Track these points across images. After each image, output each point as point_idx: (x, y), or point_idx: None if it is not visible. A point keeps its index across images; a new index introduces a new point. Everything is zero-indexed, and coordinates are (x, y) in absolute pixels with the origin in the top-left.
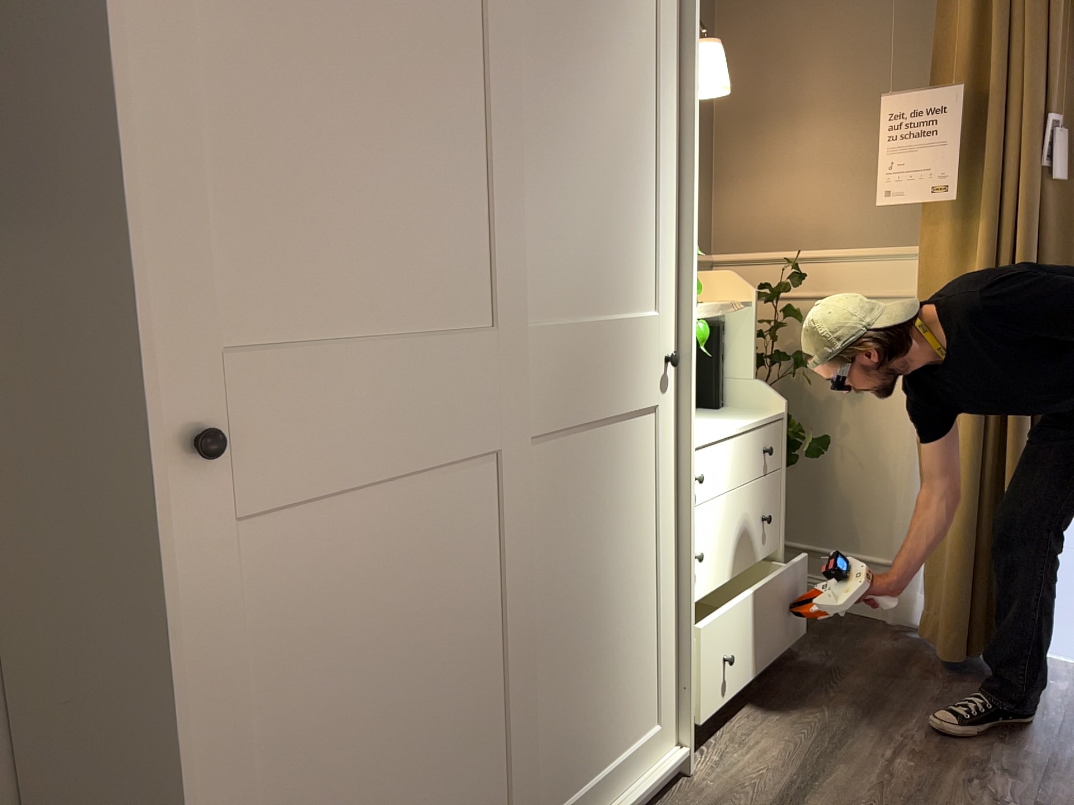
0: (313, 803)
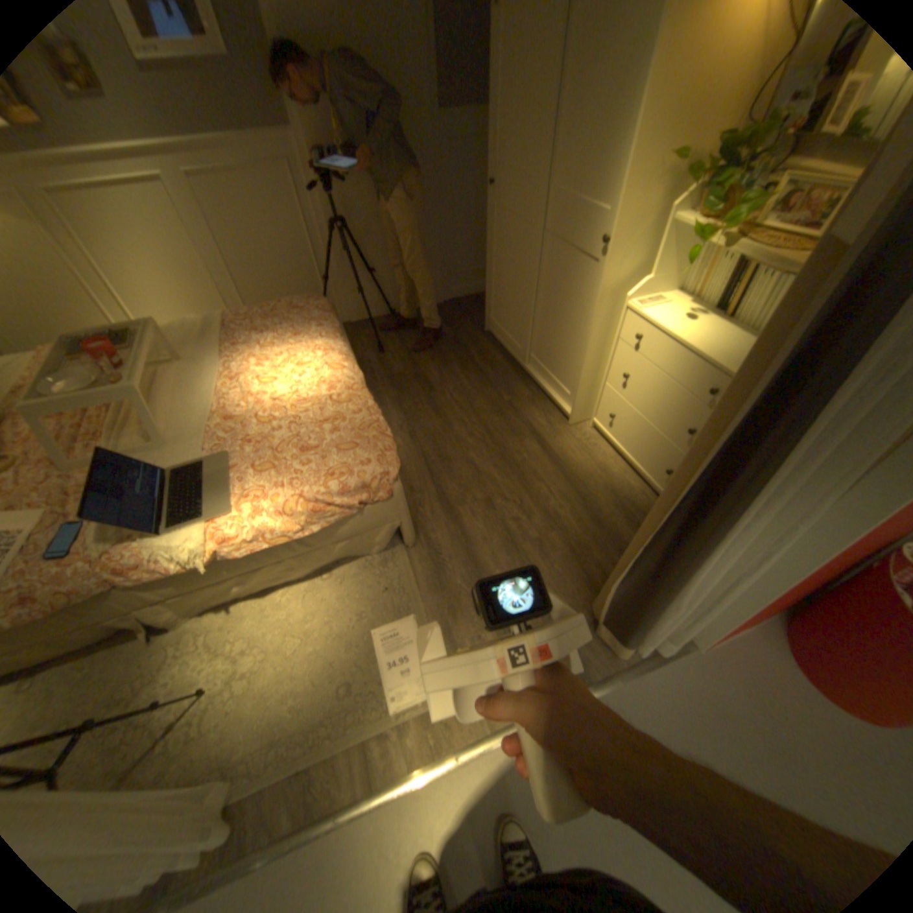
0: (494, 279)
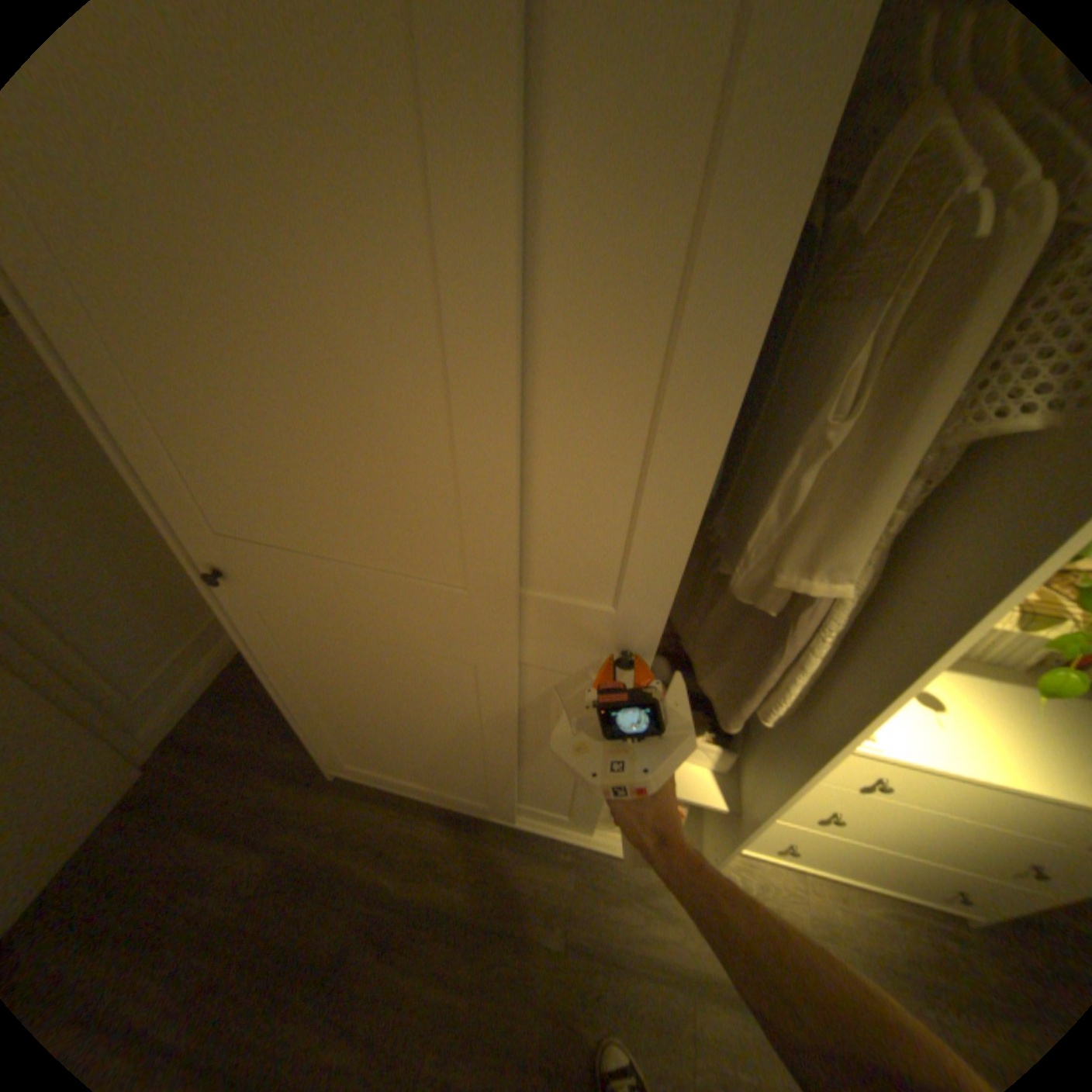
0: (323, 722)
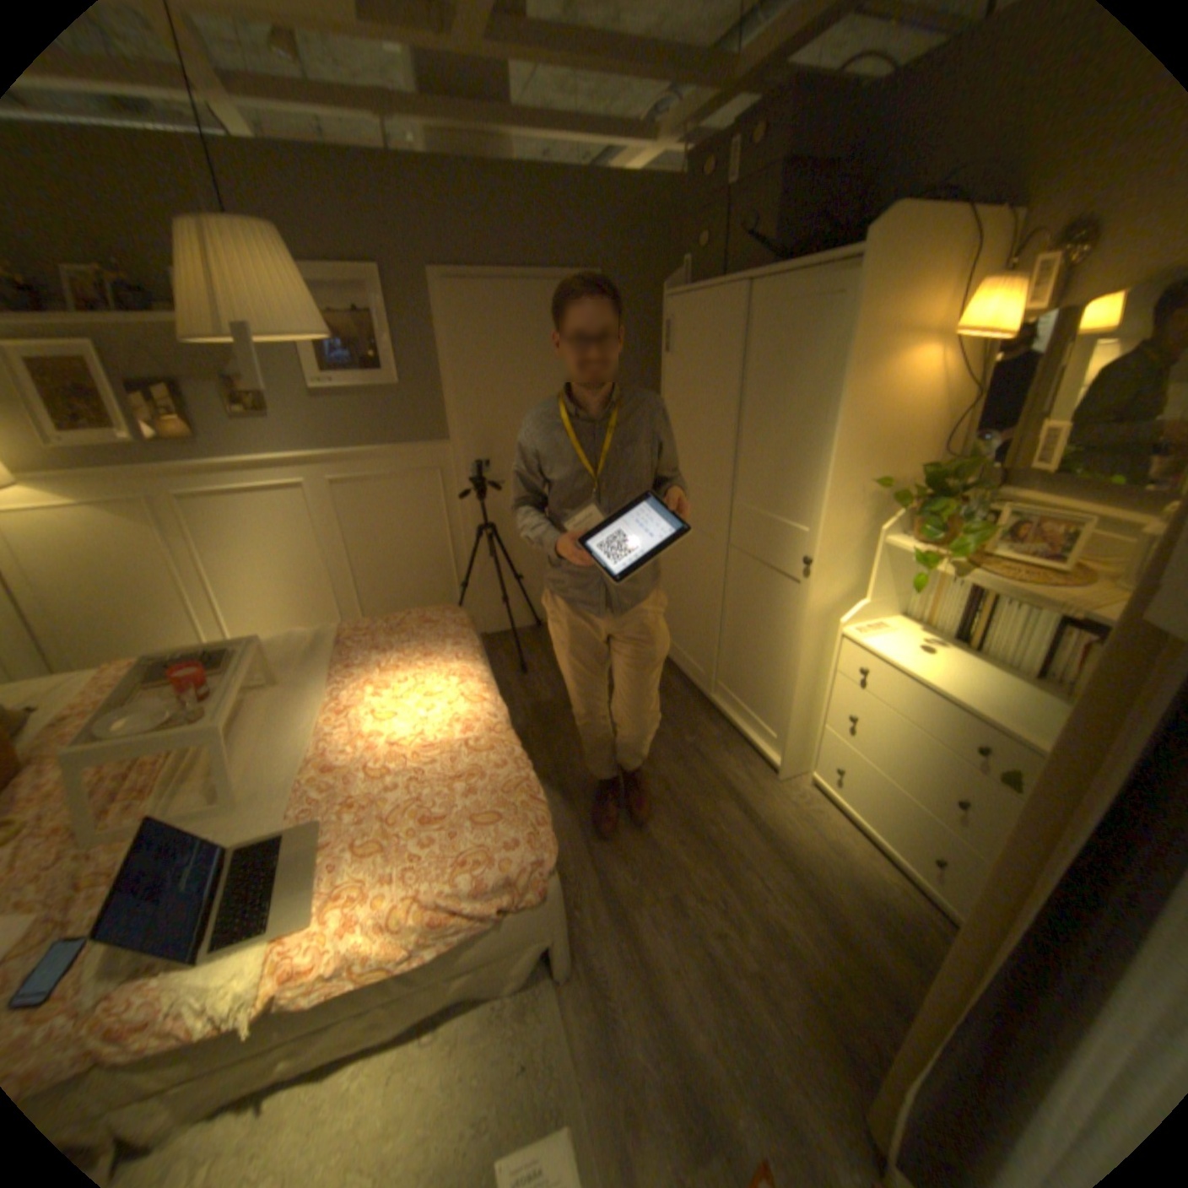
0: (666, 590)
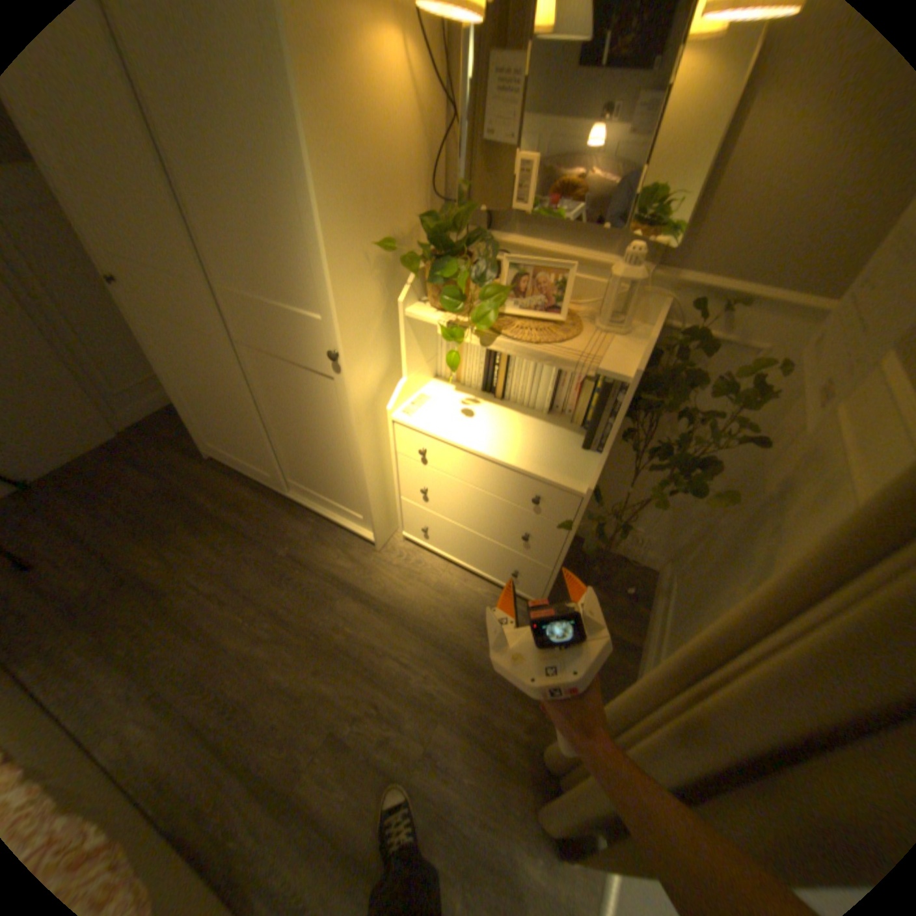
0: (187, 400)
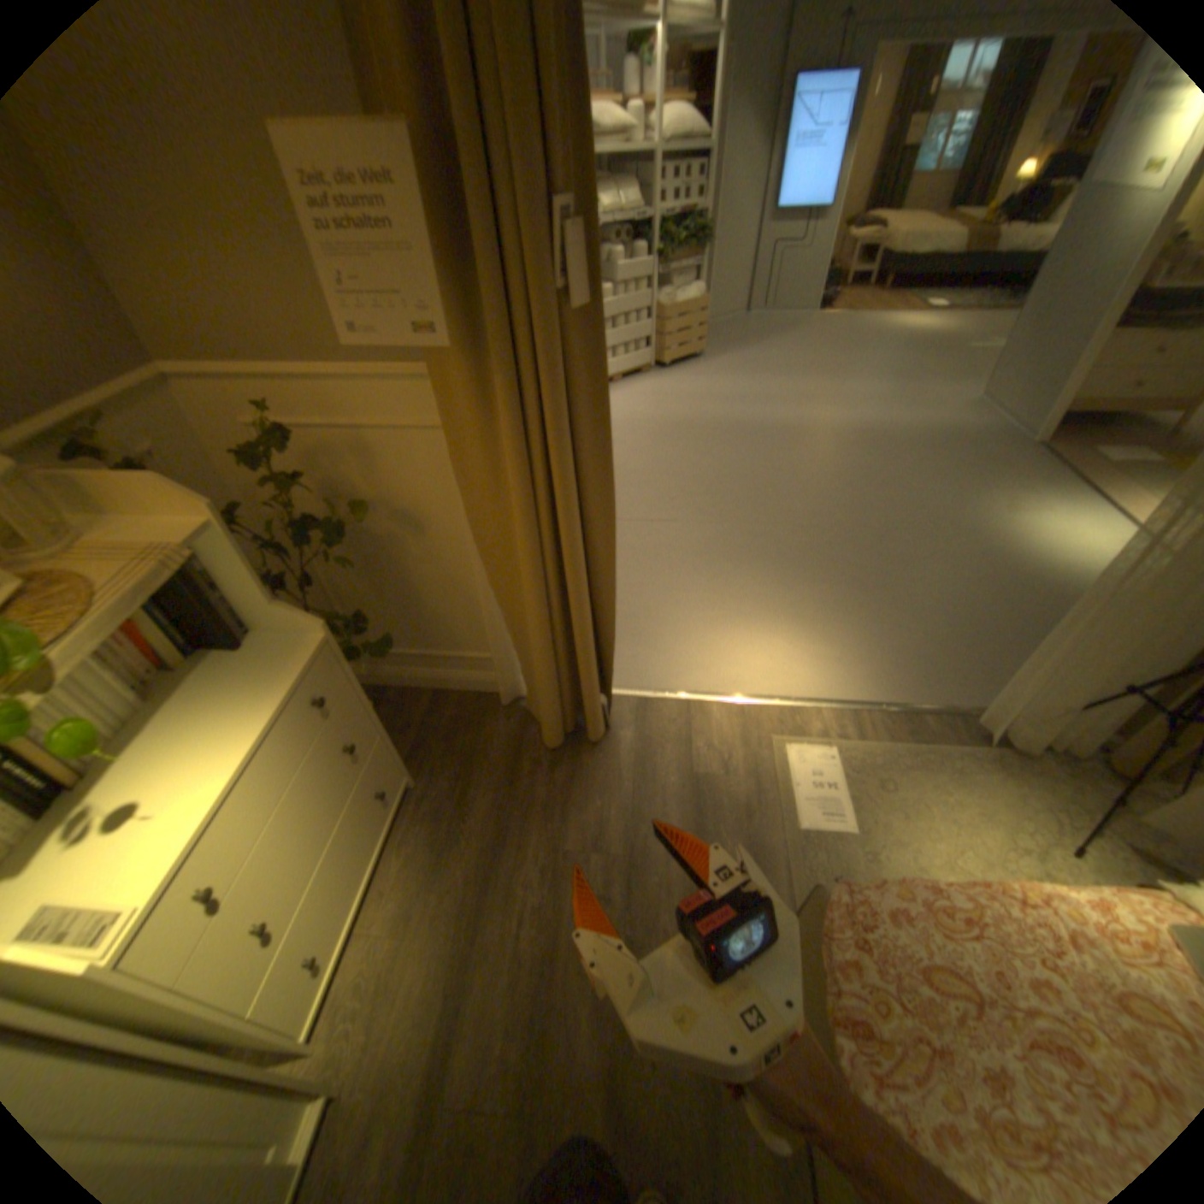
0: None
